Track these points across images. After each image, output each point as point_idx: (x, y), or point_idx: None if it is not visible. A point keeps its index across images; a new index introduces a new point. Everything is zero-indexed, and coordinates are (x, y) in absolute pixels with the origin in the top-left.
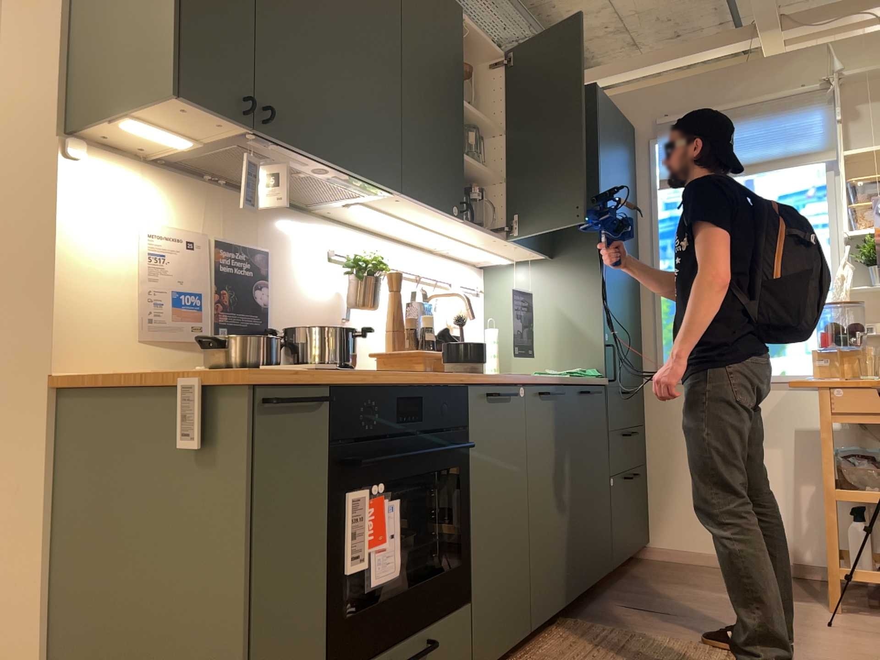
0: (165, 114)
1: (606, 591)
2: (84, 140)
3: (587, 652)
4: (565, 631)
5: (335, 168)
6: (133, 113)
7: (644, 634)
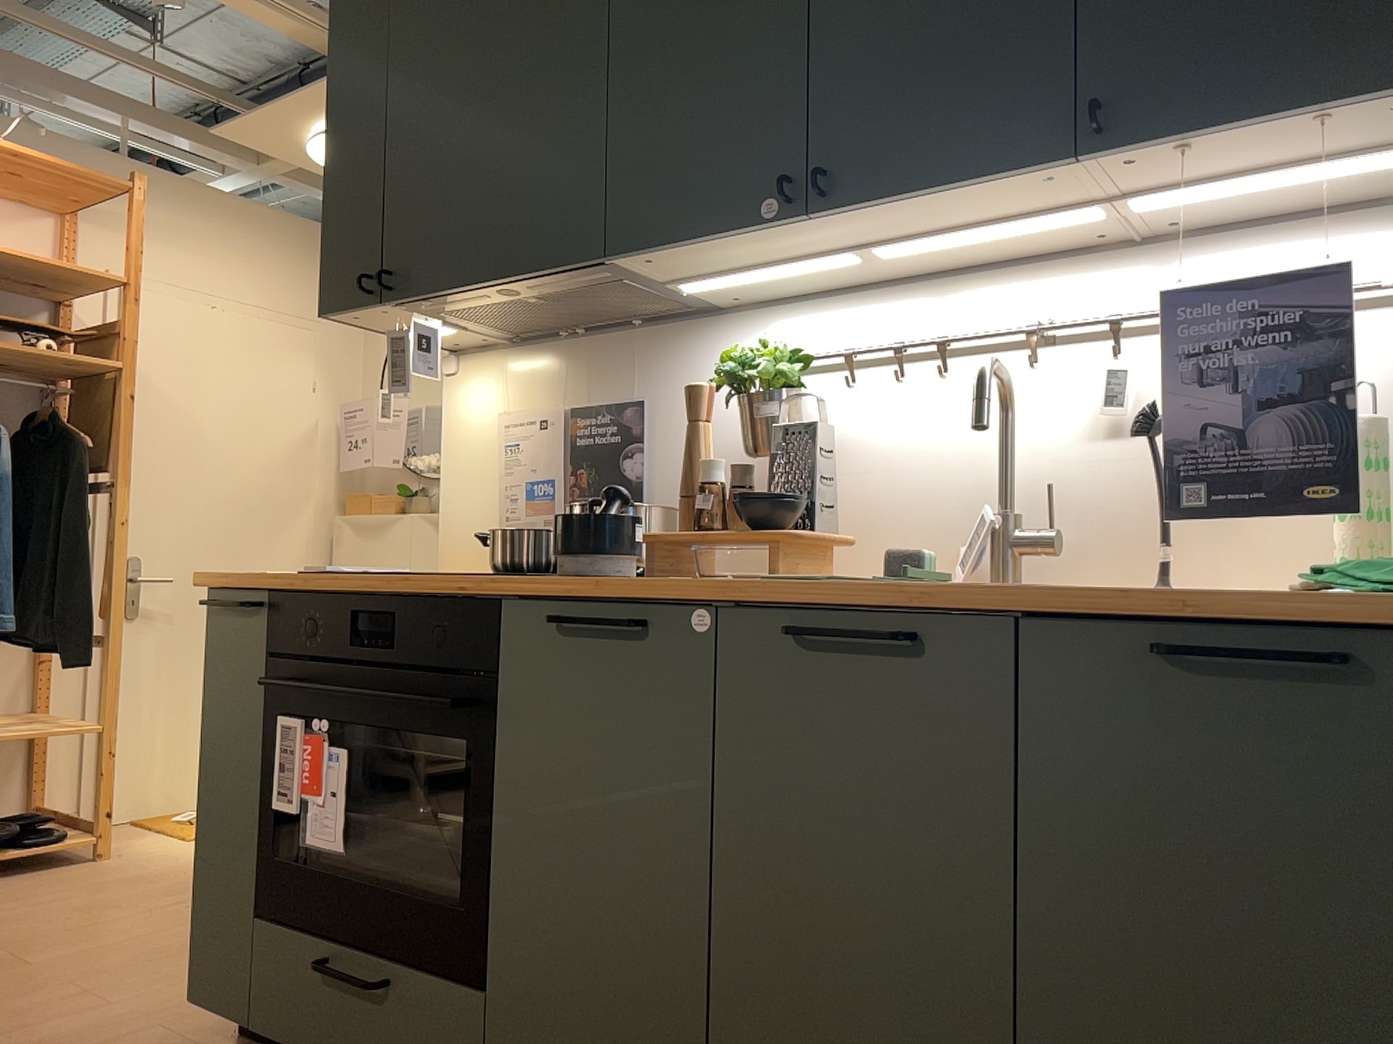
0: (374, 323)
1: None
2: (463, 350)
3: None
4: None
5: (496, 284)
6: (377, 331)
7: None
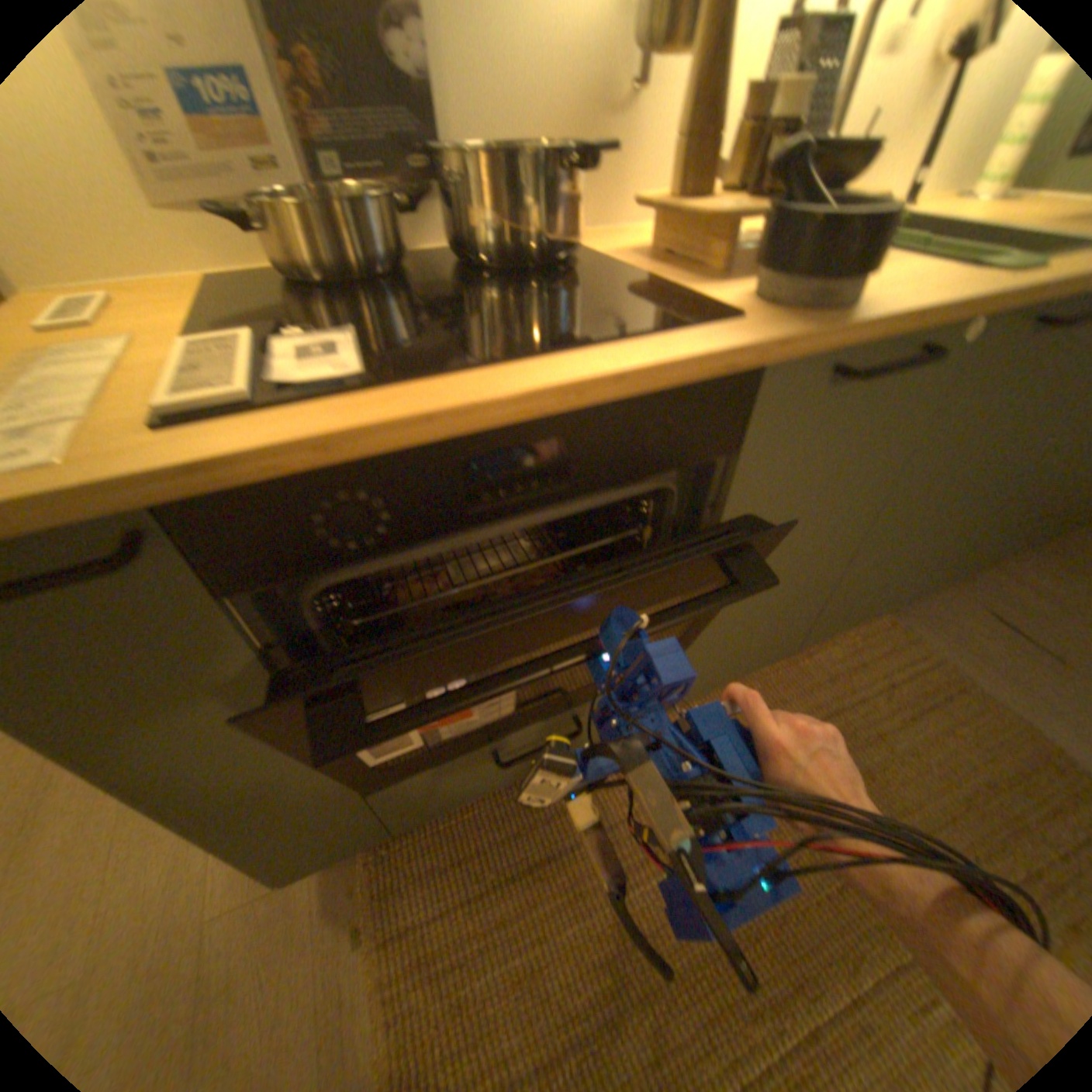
0: None
1: (986, 571)
2: None
3: (871, 692)
4: (866, 637)
5: None
6: None
7: (989, 688)
